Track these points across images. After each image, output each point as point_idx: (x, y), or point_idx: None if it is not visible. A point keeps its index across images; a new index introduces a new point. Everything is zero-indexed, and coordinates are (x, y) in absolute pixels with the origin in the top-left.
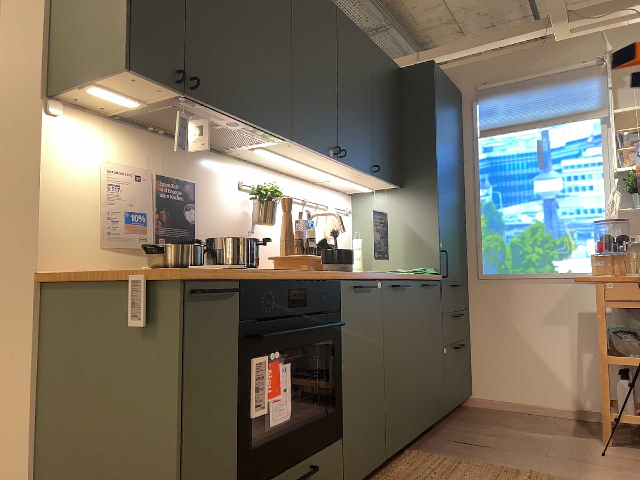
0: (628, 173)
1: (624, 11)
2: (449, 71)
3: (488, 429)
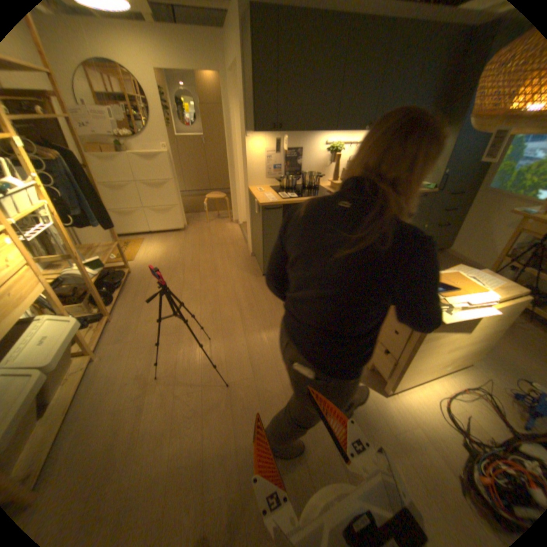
0: None
1: None
2: None
3: None
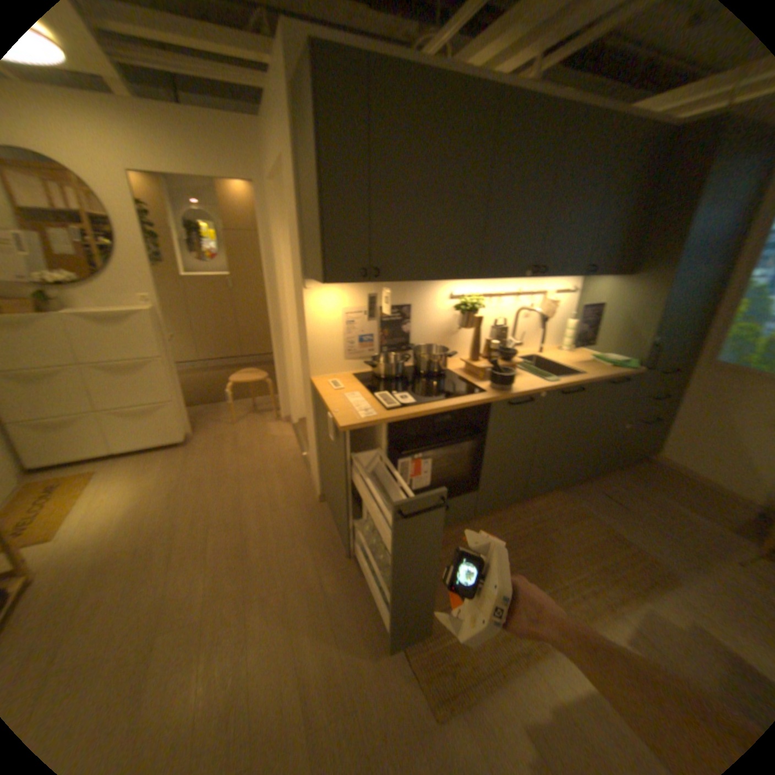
0: None
1: None
2: None
3: (647, 492)
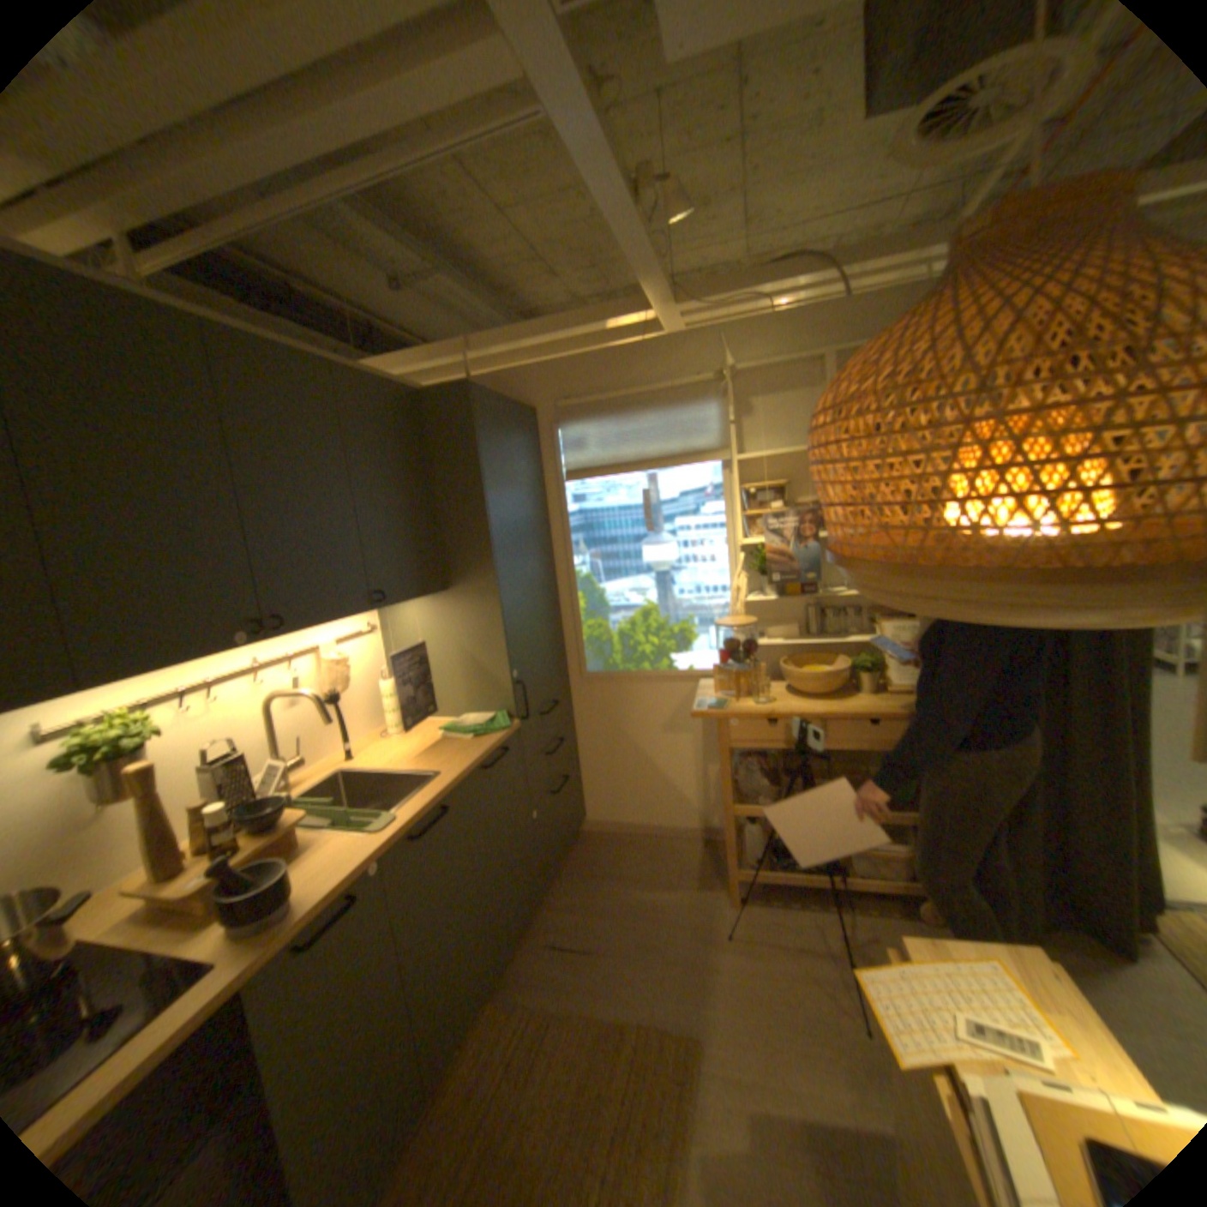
0: (758, 542)
1: (753, 297)
2: (516, 371)
3: (598, 898)
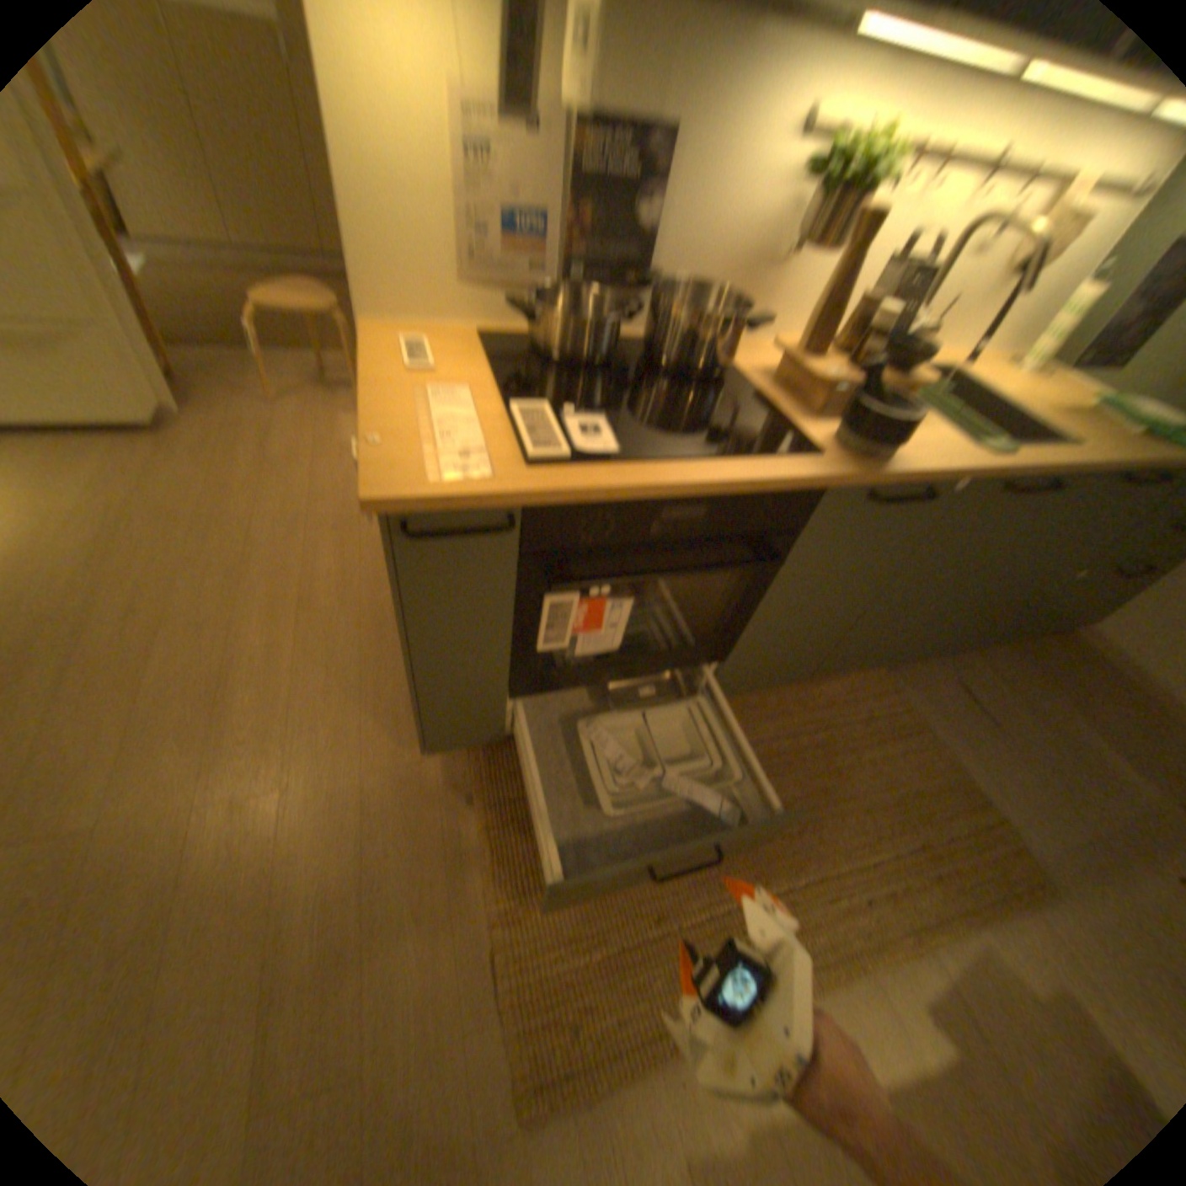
0: None
1: None
2: None
3: (1045, 697)
